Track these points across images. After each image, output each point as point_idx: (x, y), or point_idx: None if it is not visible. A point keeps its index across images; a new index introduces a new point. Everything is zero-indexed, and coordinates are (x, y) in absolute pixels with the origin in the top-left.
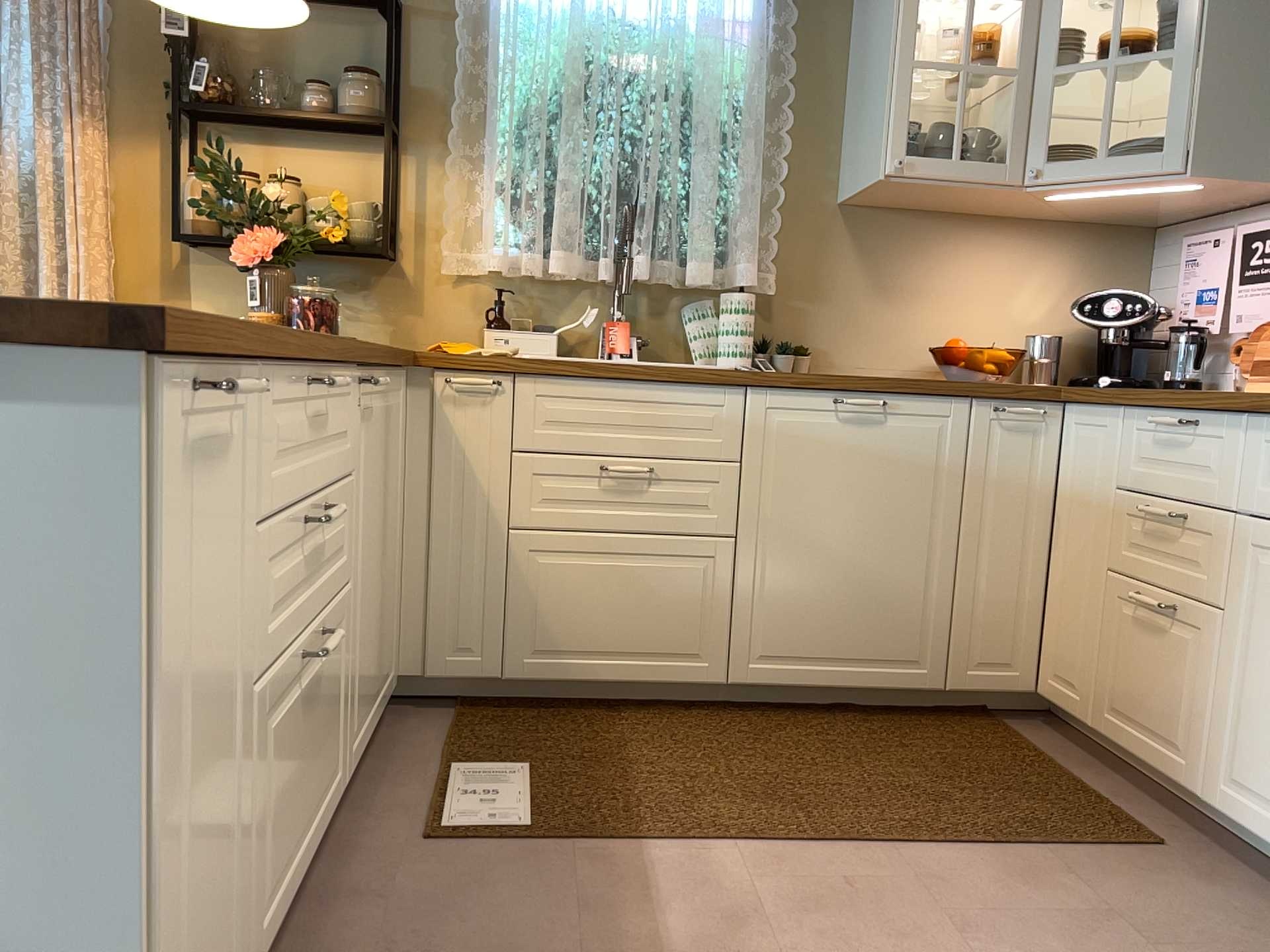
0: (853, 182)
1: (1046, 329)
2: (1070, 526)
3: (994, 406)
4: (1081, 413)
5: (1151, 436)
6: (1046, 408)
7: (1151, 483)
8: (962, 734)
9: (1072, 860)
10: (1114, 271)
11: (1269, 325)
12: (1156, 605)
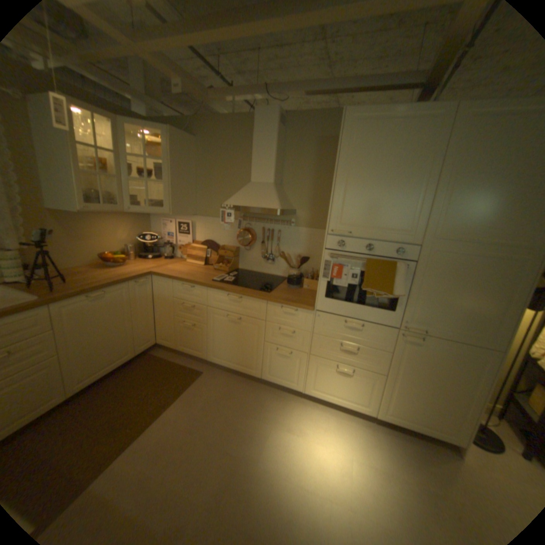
0: (52, 204)
1: (127, 241)
2: (159, 305)
3: (134, 282)
4: (157, 278)
5: (180, 287)
6: (147, 278)
7: (183, 298)
8: (143, 366)
9: (191, 390)
10: (141, 223)
11: (187, 245)
12: (190, 325)
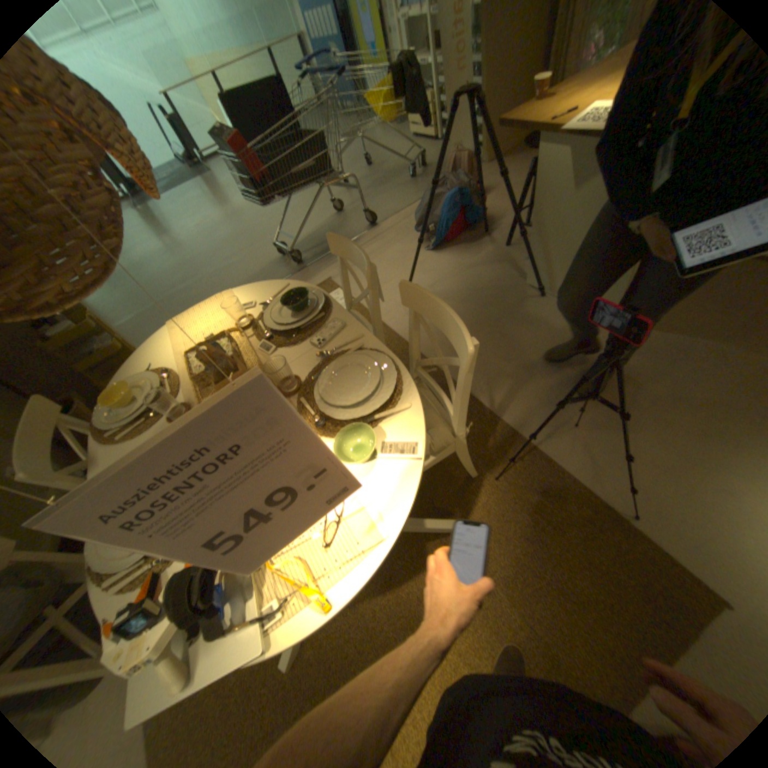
0: None
1: None
2: None
3: None
4: None
5: None
6: None
7: None
8: None
9: None
10: None
11: None
12: None
